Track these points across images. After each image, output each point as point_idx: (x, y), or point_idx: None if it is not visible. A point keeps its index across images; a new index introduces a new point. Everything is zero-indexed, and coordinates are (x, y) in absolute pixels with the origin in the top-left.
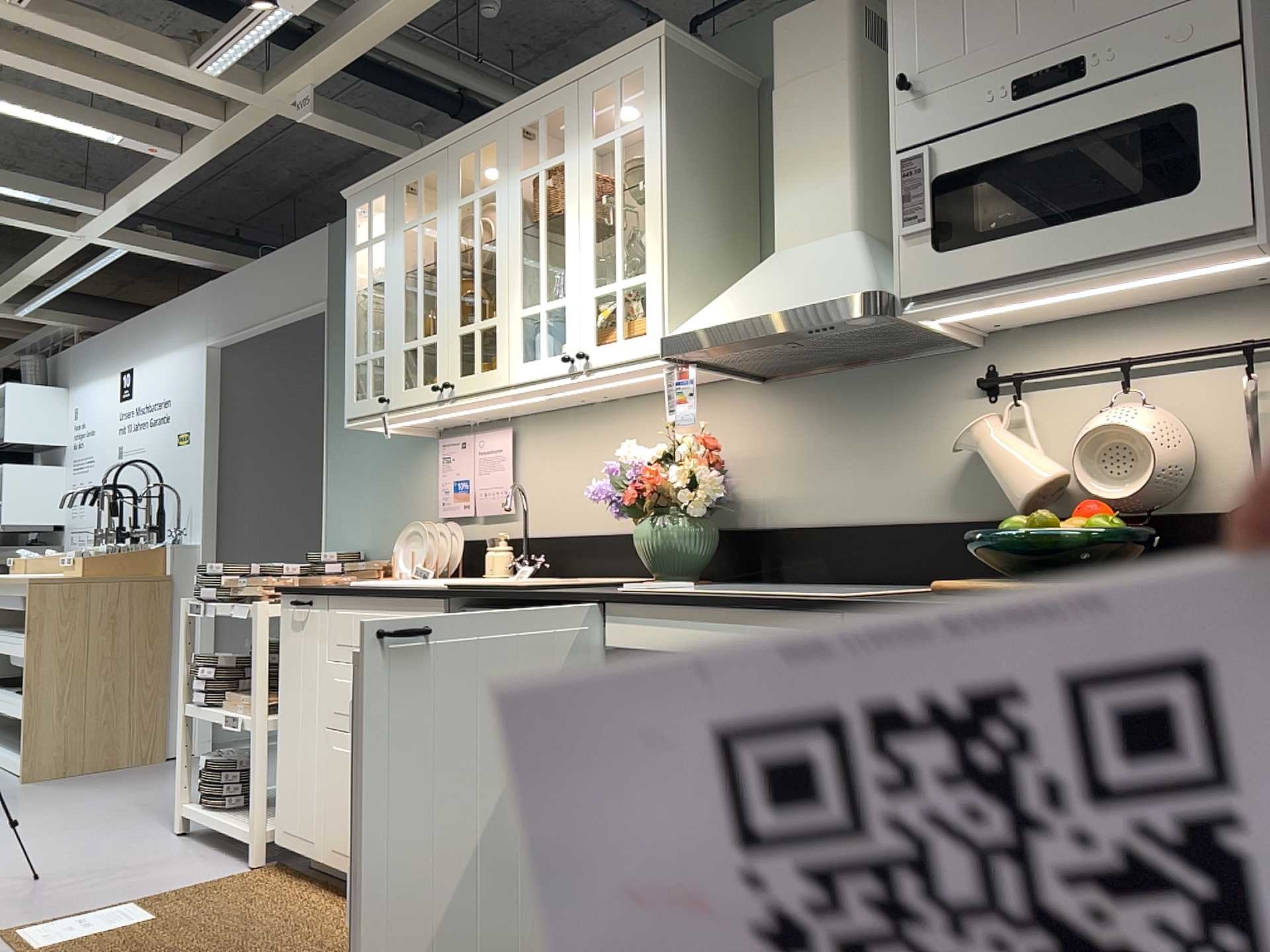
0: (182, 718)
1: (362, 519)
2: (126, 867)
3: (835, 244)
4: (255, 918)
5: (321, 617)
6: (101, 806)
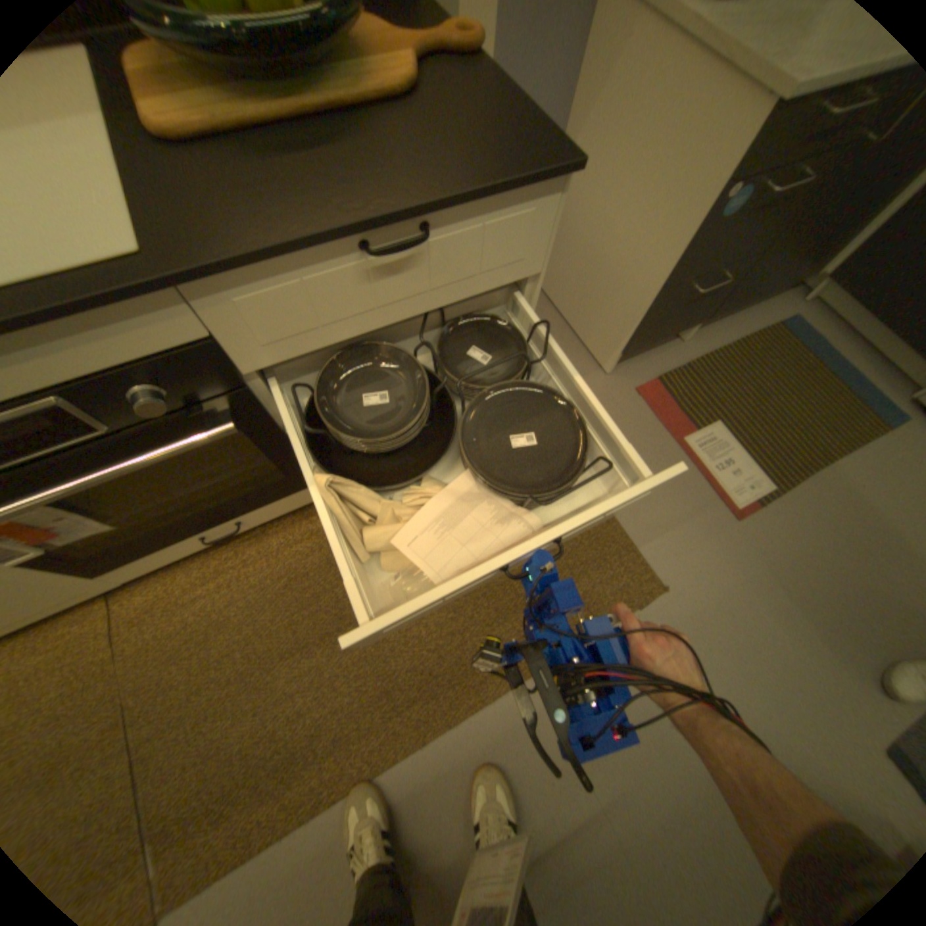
0: None
1: None
2: None
3: None
4: None
5: None
6: None
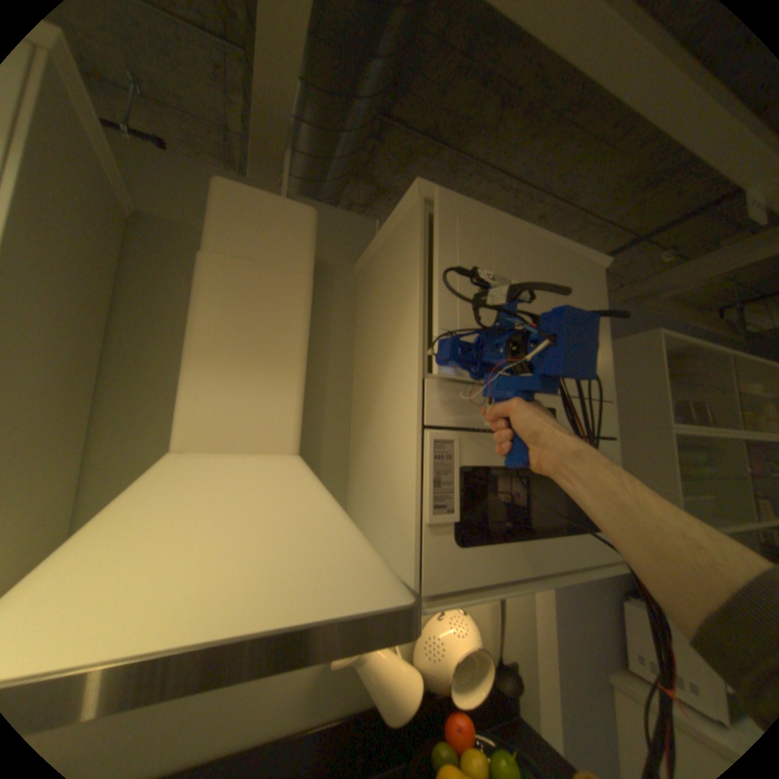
0: None
1: None
2: None
3: (286, 471)
4: None
5: None
6: None
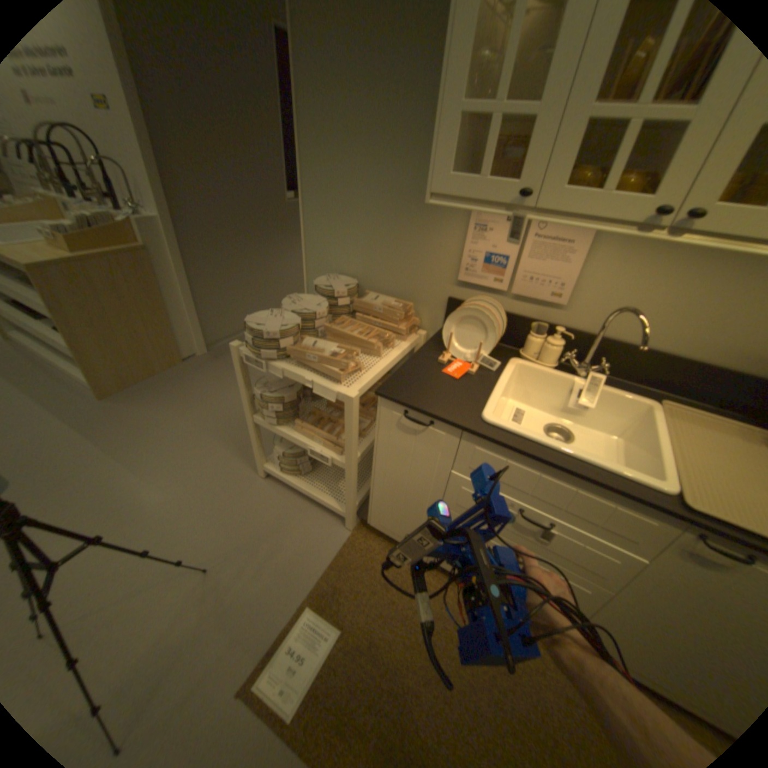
0: (251, 426)
1: (351, 251)
2: (260, 540)
3: None
4: (409, 621)
5: (447, 441)
6: (180, 439)
